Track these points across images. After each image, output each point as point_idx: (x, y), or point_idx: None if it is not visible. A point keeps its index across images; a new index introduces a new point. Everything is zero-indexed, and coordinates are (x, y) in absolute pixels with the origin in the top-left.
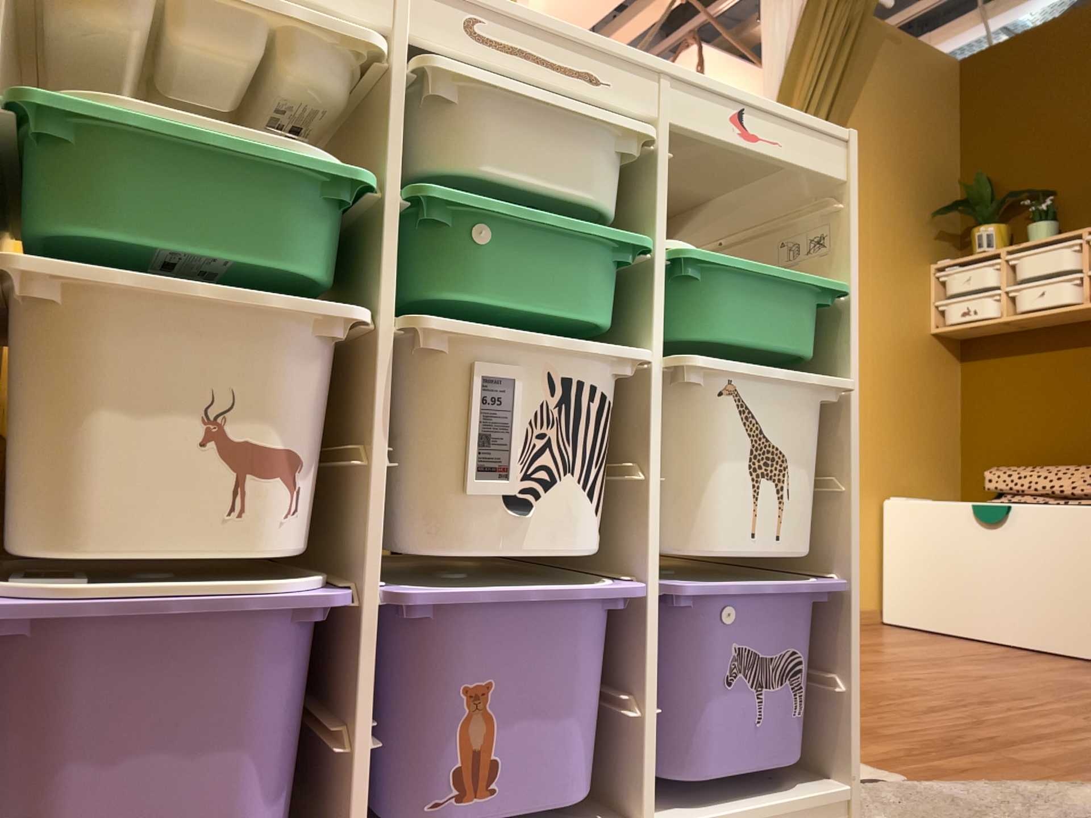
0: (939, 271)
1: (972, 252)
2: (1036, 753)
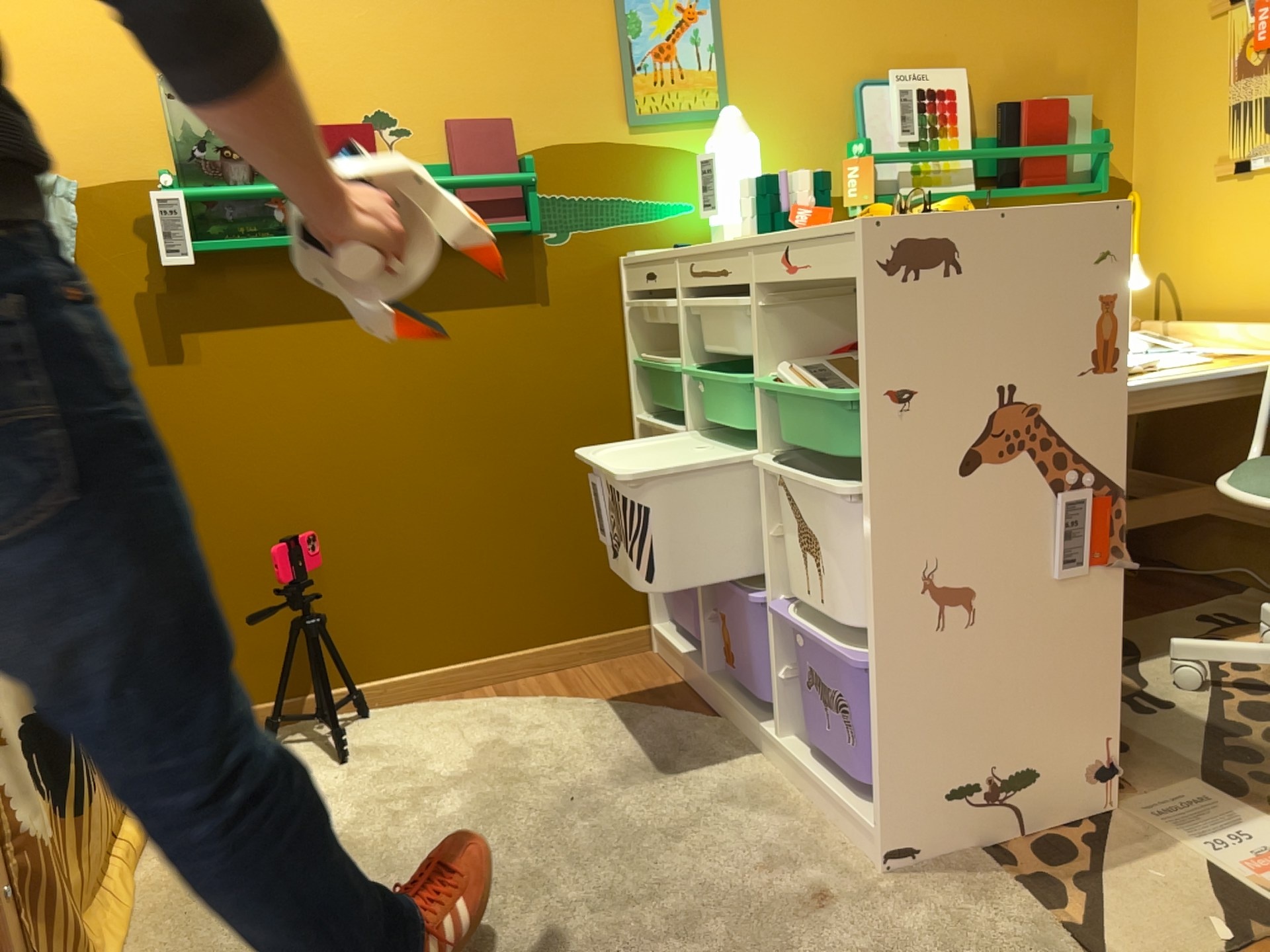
0: None
1: None
2: None
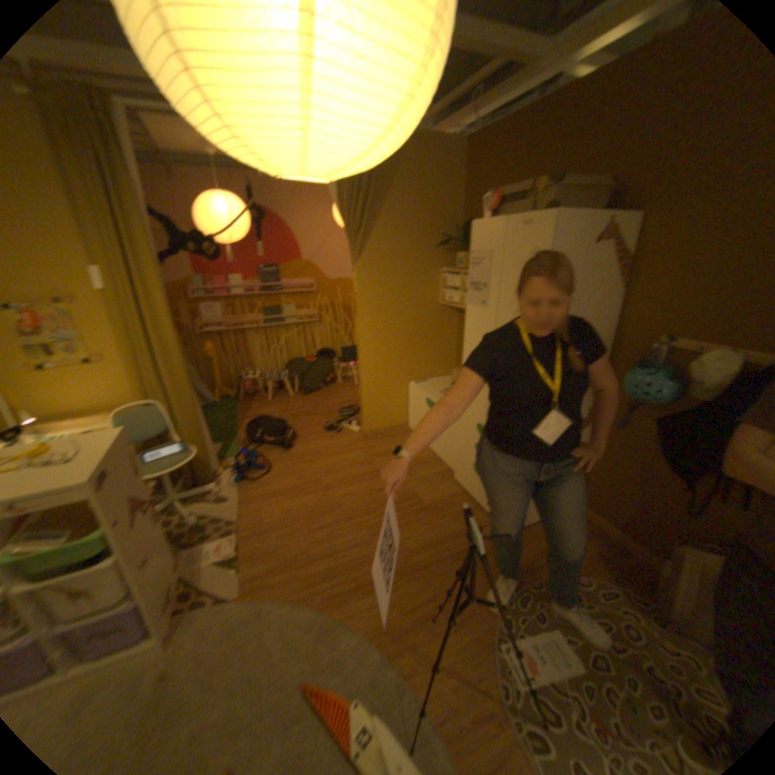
0: (444, 275)
1: (458, 266)
2: (307, 578)
